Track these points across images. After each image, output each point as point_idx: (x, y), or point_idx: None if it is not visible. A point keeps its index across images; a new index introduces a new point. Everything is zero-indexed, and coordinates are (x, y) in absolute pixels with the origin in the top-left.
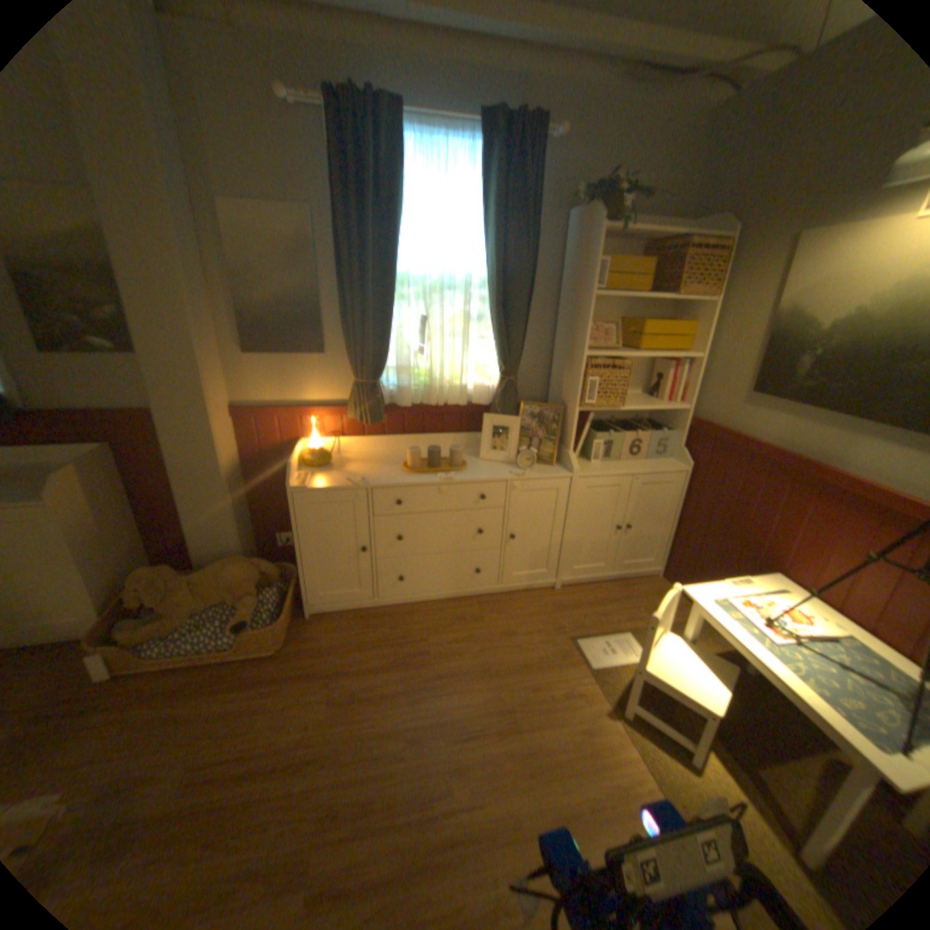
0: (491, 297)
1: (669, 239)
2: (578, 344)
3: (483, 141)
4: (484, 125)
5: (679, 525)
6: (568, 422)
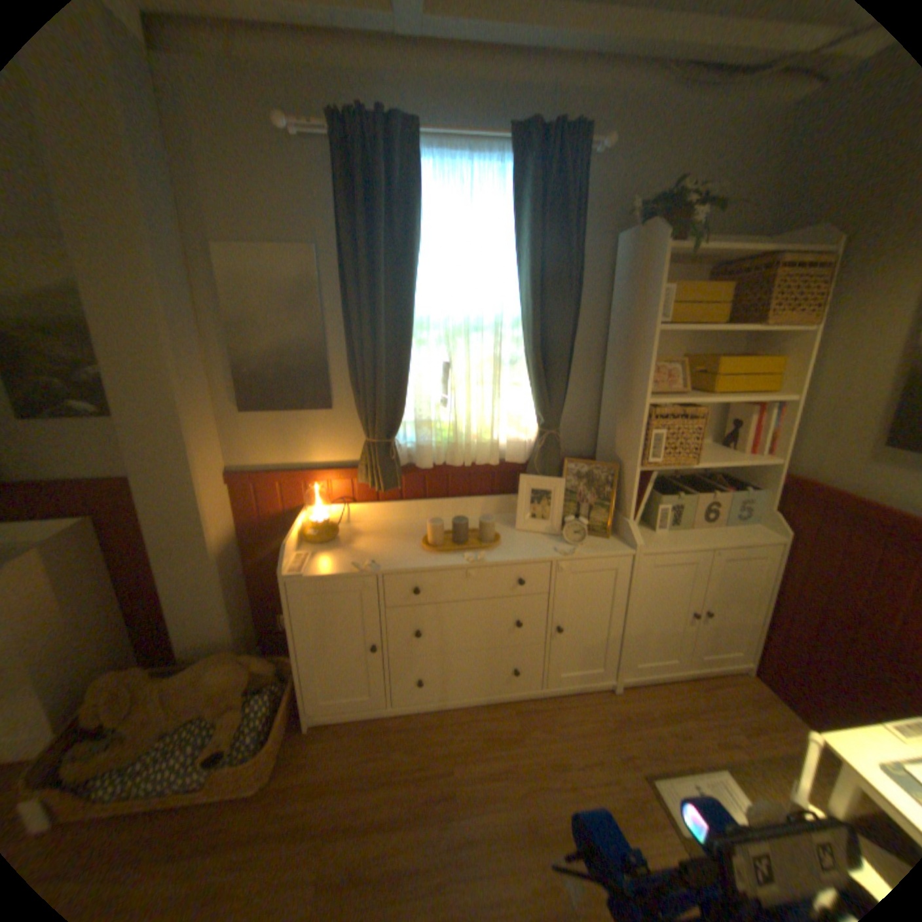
0: (526, 337)
1: (748, 258)
2: (637, 389)
3: (514, 160)
4: (514, 142)
5: (776, 612)
6: (625, 483)
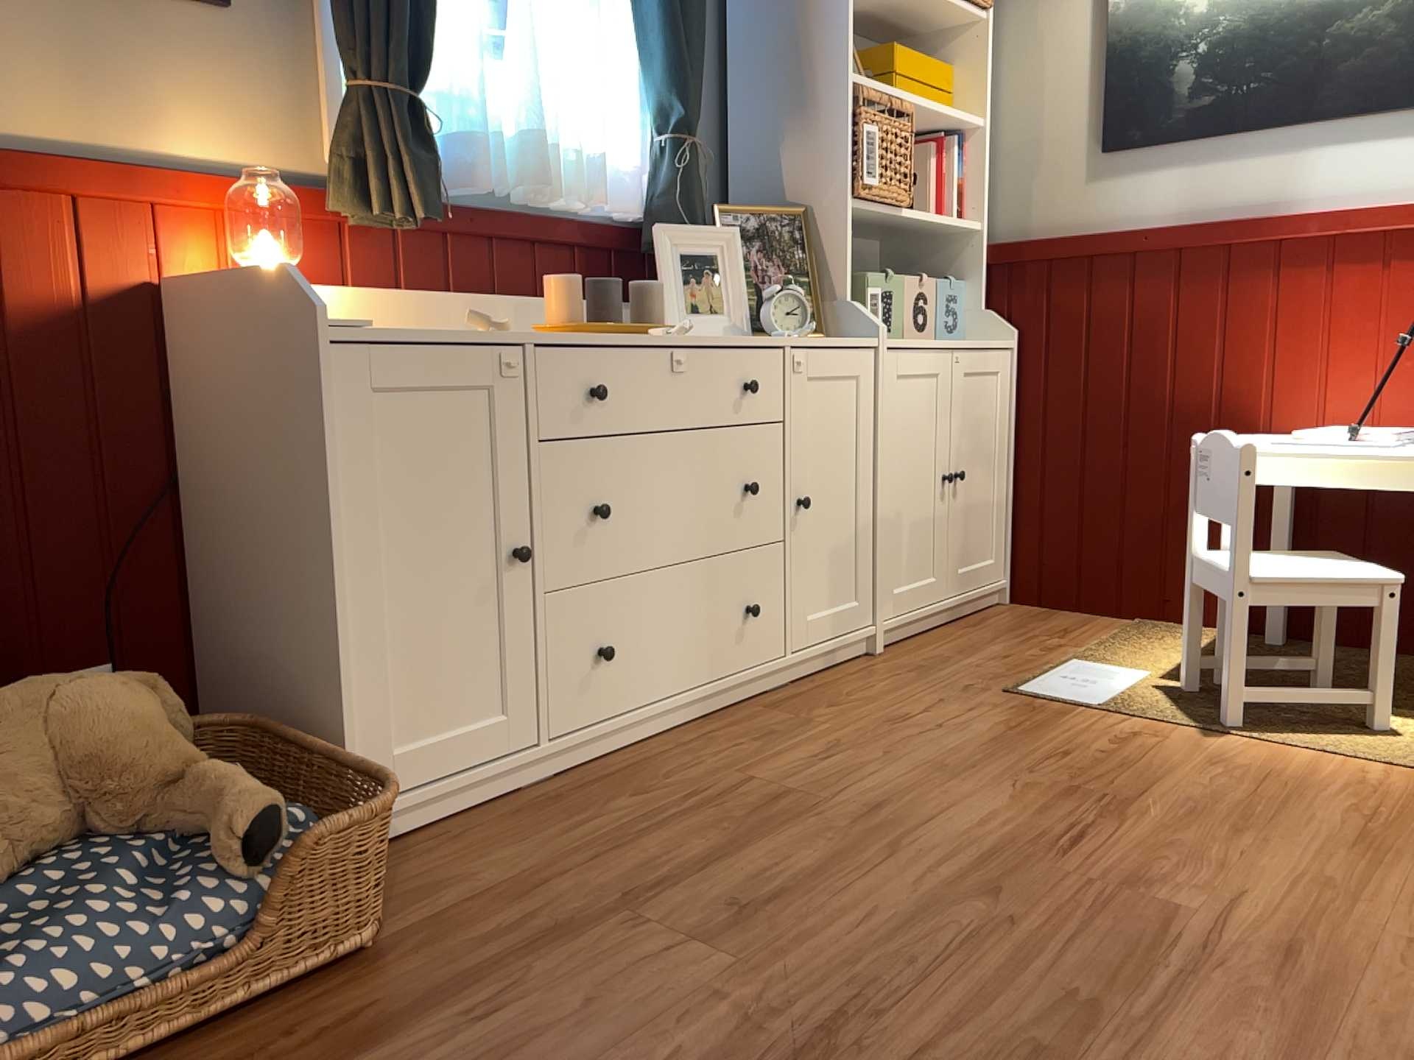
0: None
1: None
2: (822, 61)
3: None
4: None
5: (1016, 469)
6: (823, 239)
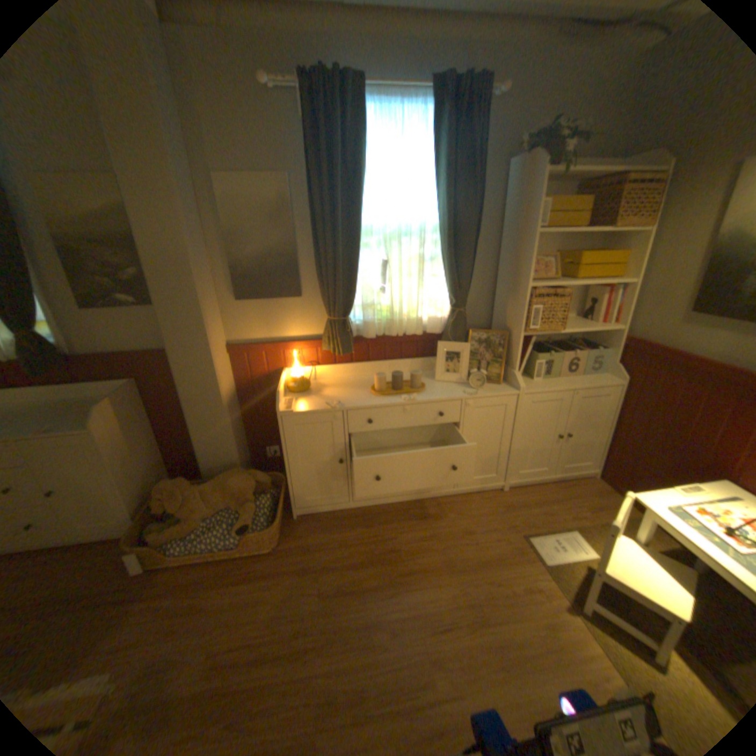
0: (443, 240)
1: (604, 177)
2: (522, 276)
3: (434, 103)
4: (434, 89)
5: (615, 433)
6: (513, 345)
